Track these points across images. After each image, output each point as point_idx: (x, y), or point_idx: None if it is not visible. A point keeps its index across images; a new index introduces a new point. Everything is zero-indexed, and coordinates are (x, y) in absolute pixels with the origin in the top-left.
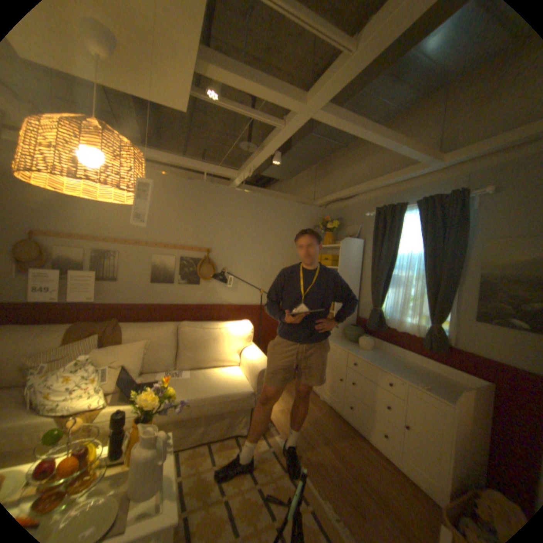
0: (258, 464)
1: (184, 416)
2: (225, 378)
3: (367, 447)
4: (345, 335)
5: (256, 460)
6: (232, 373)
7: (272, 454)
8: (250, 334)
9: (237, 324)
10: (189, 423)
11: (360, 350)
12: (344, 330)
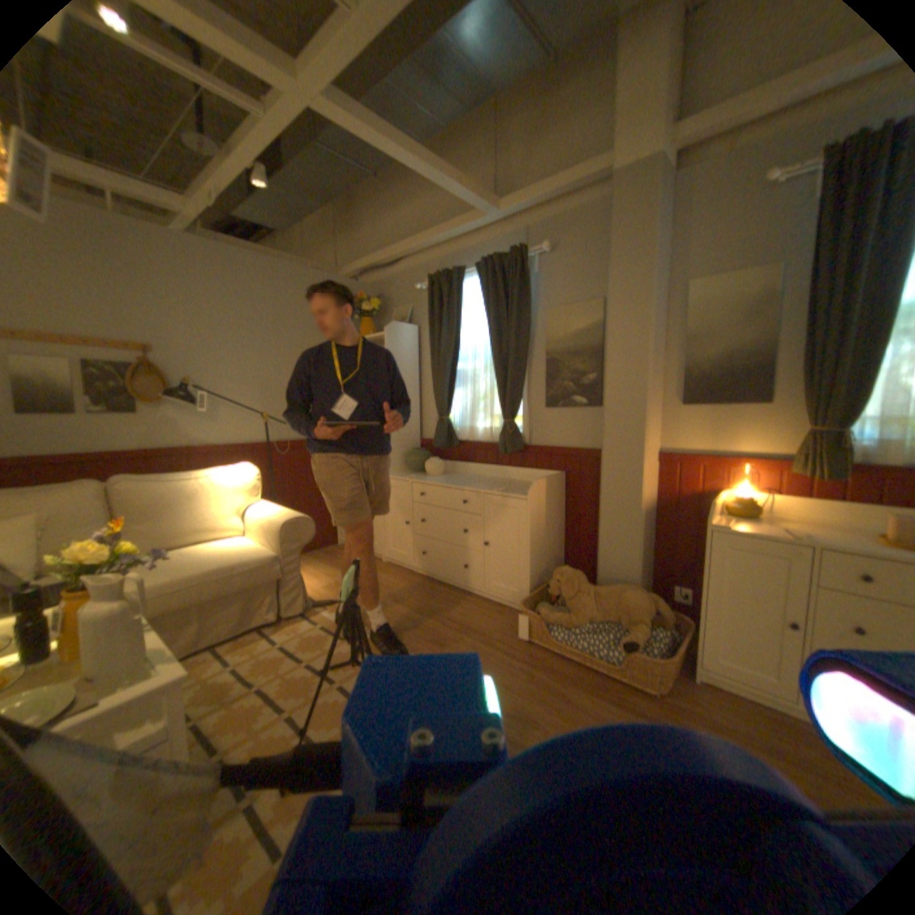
0: (299, 644)
1: (154, 609)
2: (222, 550)
3: (446, 589)
4: (408, 466)
5: (294, 641)
6: (232, 544)
7: (319, 629)
8: (255, 481)
9: (228, 468)
10: (166, 622)
11: (427, 477)
12: (405, 459)
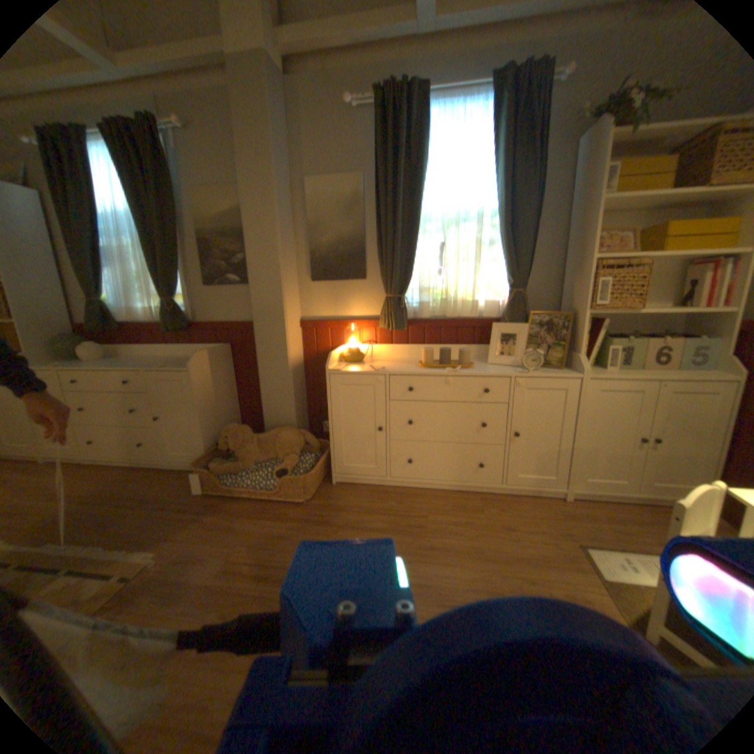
0: None
1: None
2: None
3: (122, 472)
4: (57, 355)
5: None
6: None
7: None
8: None
9: None
10: None
11: (82, 363)
12: (52, 347)
